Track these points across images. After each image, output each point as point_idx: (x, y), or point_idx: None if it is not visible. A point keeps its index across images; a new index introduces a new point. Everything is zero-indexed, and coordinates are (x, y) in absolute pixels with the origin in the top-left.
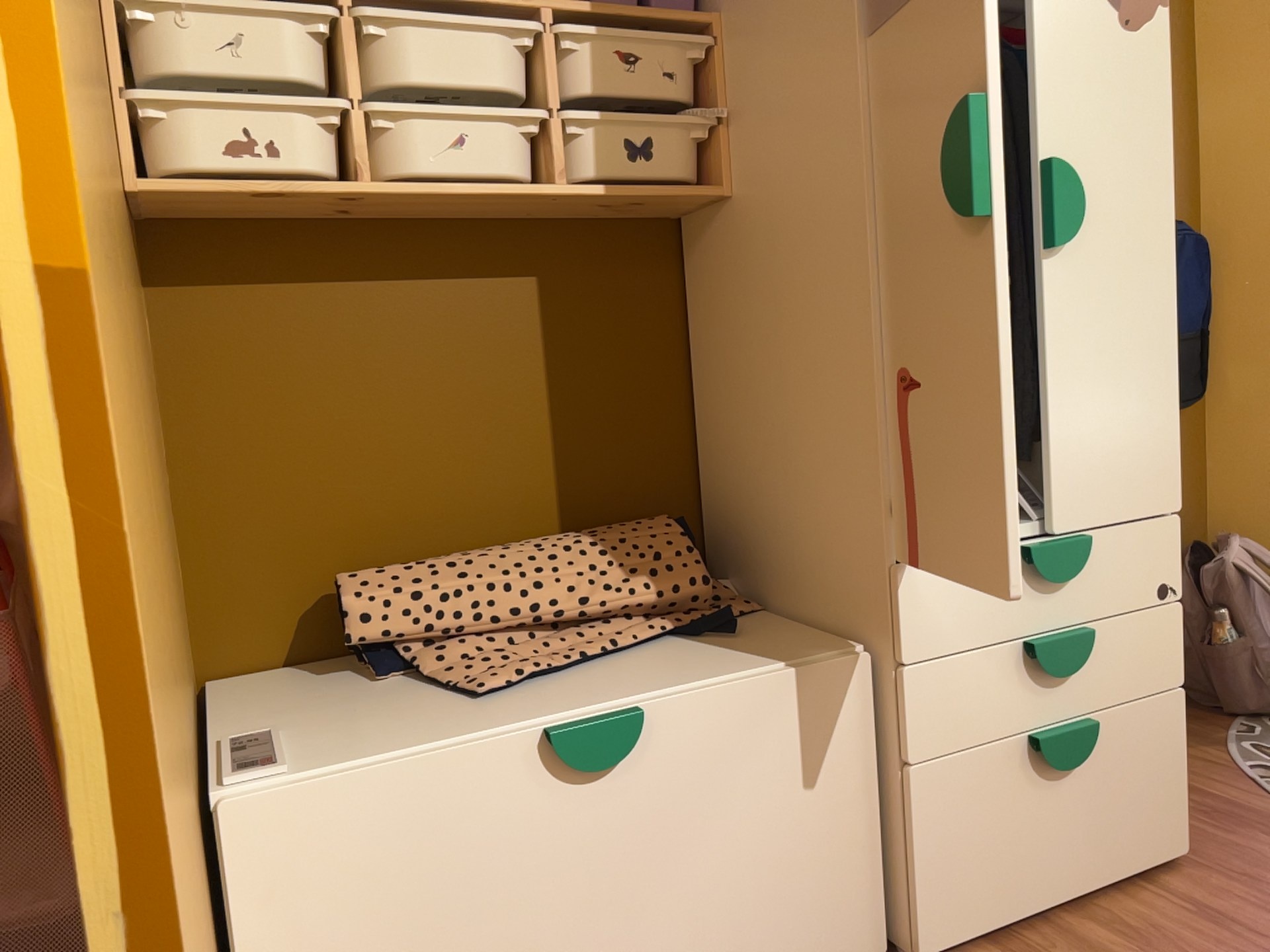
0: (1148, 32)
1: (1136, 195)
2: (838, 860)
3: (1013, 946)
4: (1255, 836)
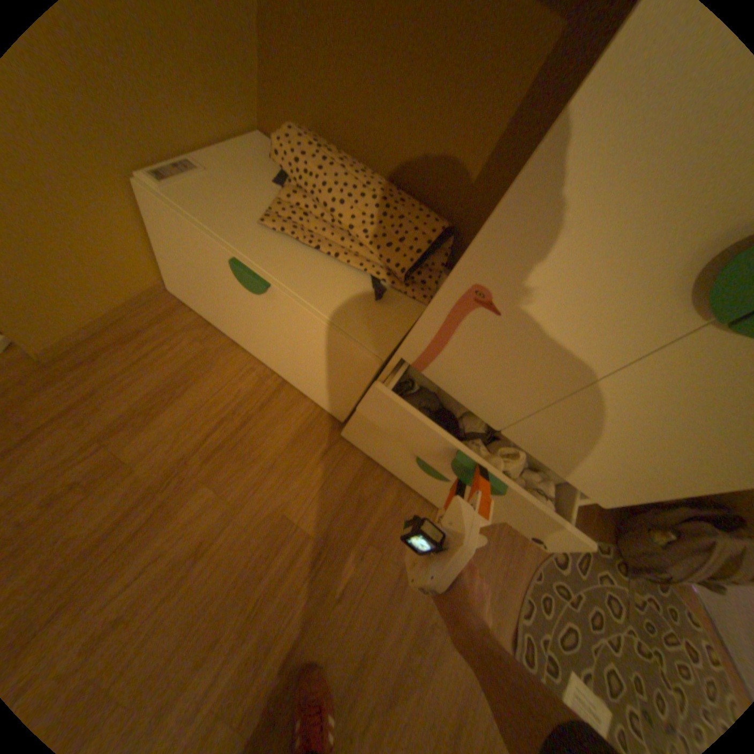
0: None
1: None
2: (335, 392)
3: (368, 465)
4: (496, 556)
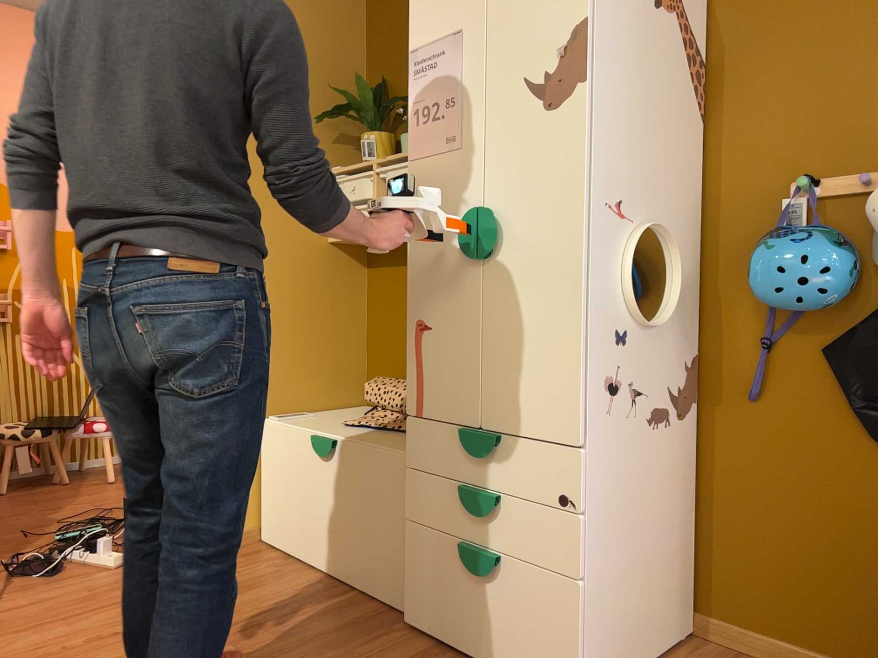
0: (566, 106)
1: (551, 219)
2: (394, 552)
3: (434, 651)
4: None
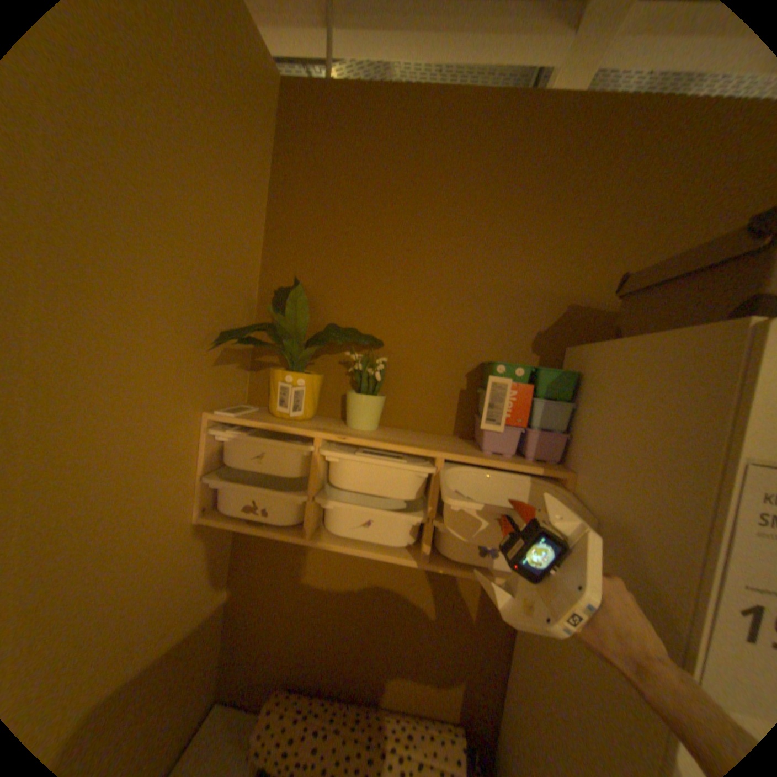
0: None
1: None
2: None
3: None
4: None
